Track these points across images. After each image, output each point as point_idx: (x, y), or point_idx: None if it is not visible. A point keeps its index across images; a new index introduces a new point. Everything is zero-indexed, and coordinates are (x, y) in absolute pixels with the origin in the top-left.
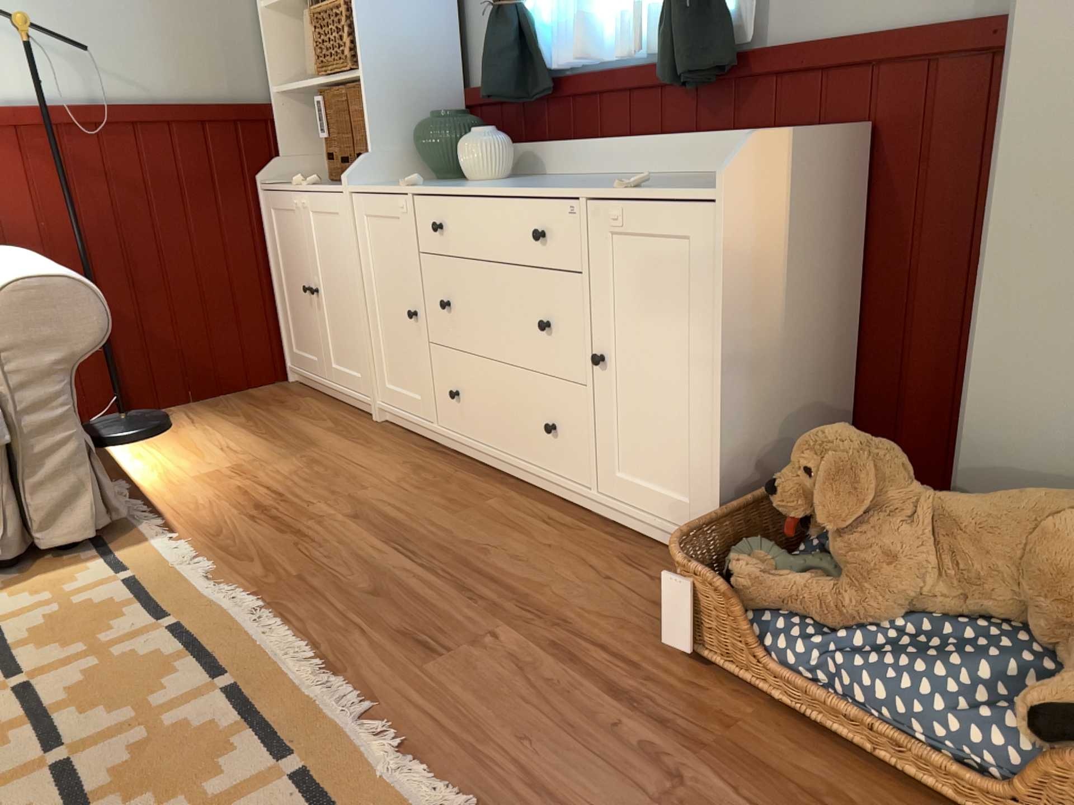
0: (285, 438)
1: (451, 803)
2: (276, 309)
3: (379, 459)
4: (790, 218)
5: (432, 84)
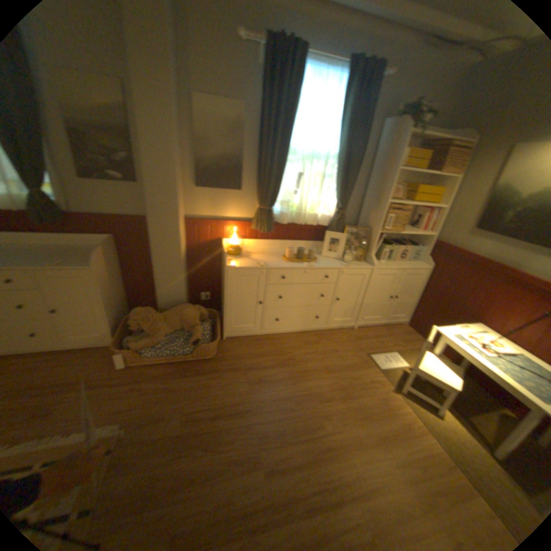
0: None
1: (97, 431)
2: None
3: None
4: (107, 264)
5: None
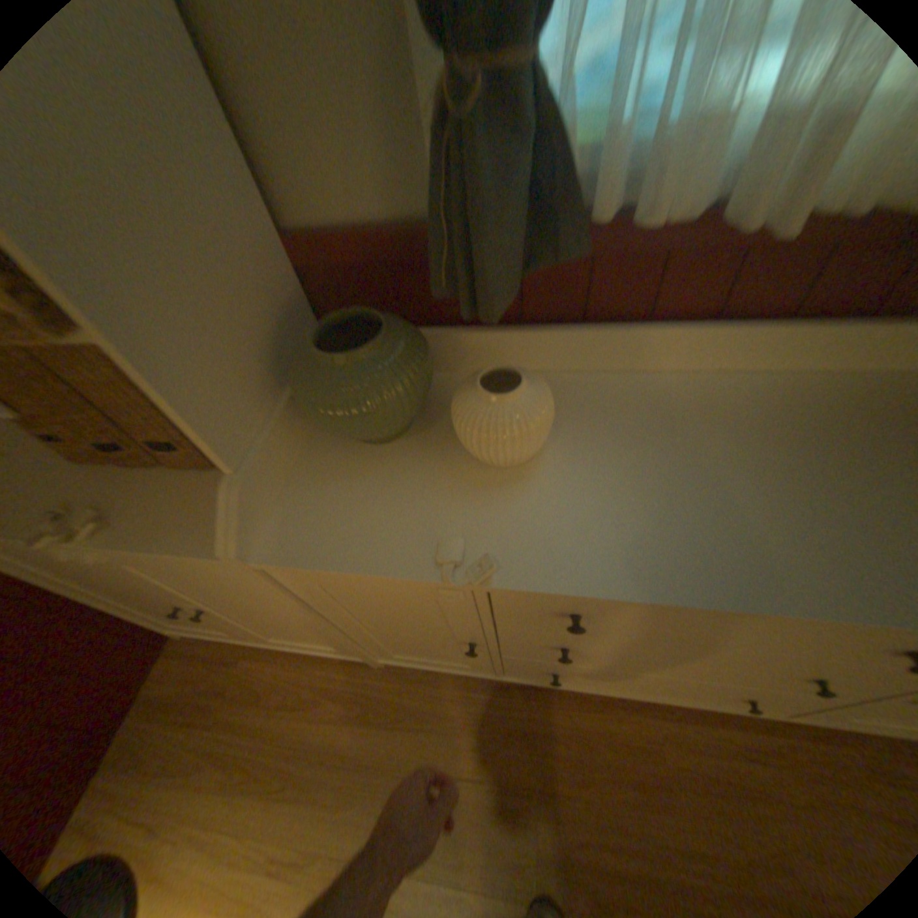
0: (317, 779)
1: None
2: (99, 608)
3: (475, 749)
4: None
5: (244, 251)
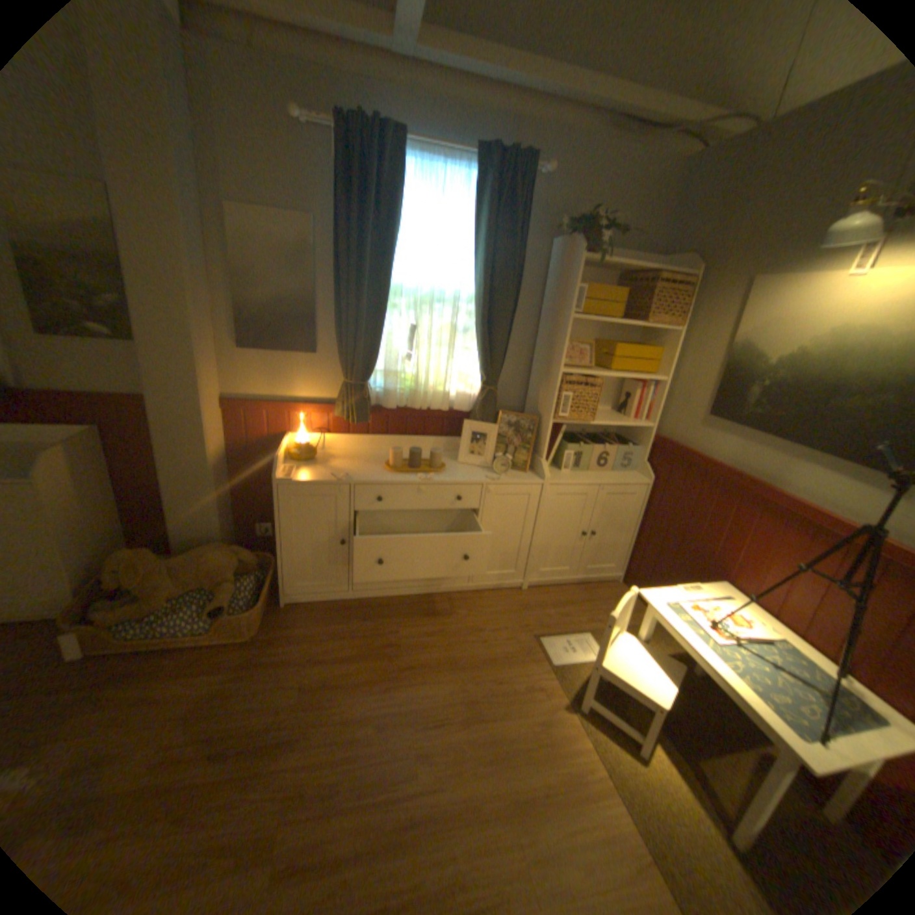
0: None
1: None
2: None
3: None
4: (72, 476)
5: None
